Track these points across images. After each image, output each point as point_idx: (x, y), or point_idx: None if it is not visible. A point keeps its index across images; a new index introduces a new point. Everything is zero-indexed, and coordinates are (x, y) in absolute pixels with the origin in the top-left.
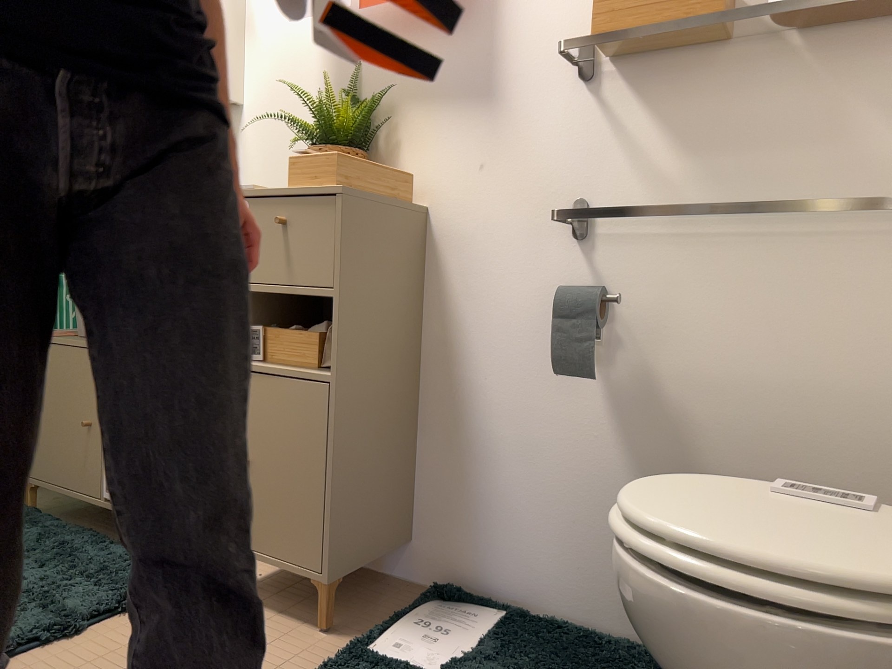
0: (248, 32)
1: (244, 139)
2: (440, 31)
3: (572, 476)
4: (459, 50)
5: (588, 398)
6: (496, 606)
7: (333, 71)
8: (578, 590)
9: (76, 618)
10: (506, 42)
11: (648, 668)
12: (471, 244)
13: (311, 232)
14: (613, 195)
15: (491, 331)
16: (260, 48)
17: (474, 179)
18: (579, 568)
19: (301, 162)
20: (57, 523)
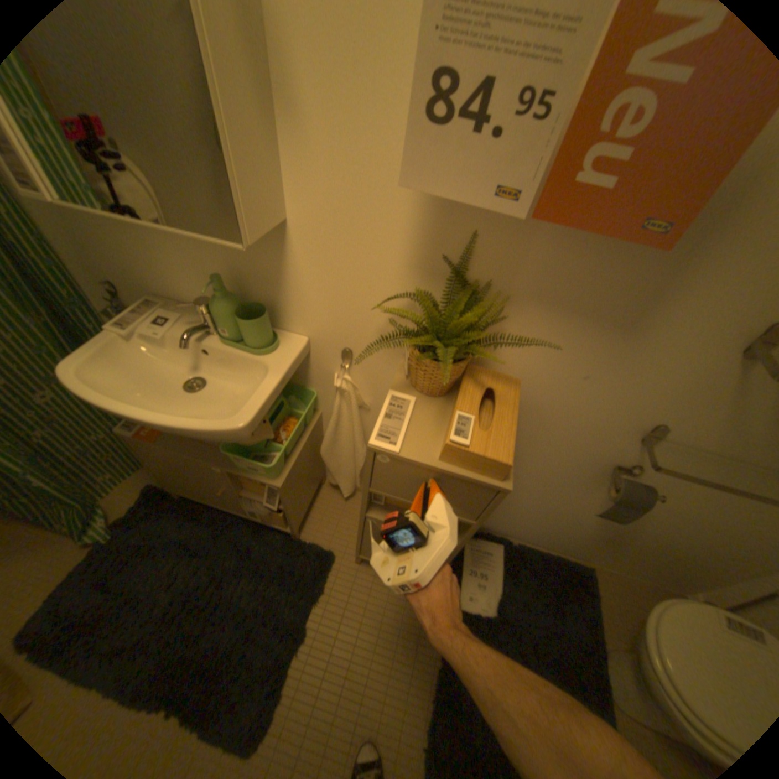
0: (280, 104)
1: (293, 259)
2: (611, 236)
3: (561, 515)
4: (625, 268)
5: (594, 500)
6: (496, 542)
7: (434, 226)
8: (540, 539)
9: (301, 631)
10: (690, 282)
11: (578, 584)
12: (548, 417)
13: (464, 494)
14: (695, 430)
15: (540, 459)
16: (308, 142)
17: (575, 382)
18: (545, 535)
19: (462, 450)
20: (213, 517)
